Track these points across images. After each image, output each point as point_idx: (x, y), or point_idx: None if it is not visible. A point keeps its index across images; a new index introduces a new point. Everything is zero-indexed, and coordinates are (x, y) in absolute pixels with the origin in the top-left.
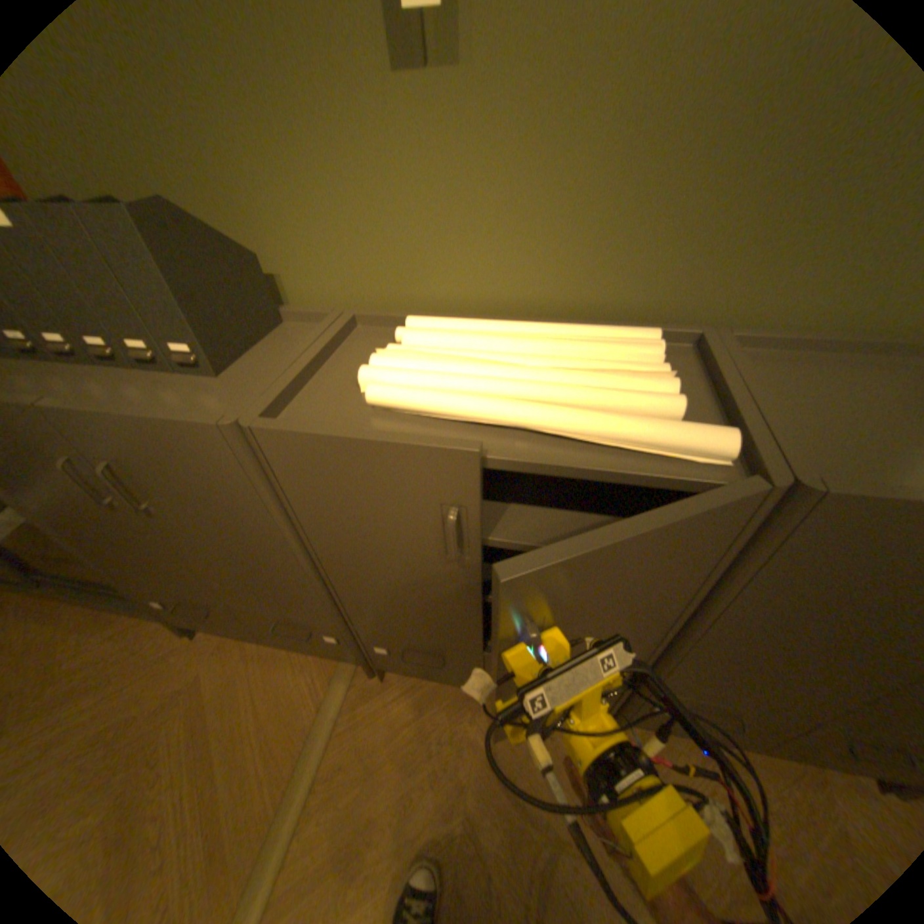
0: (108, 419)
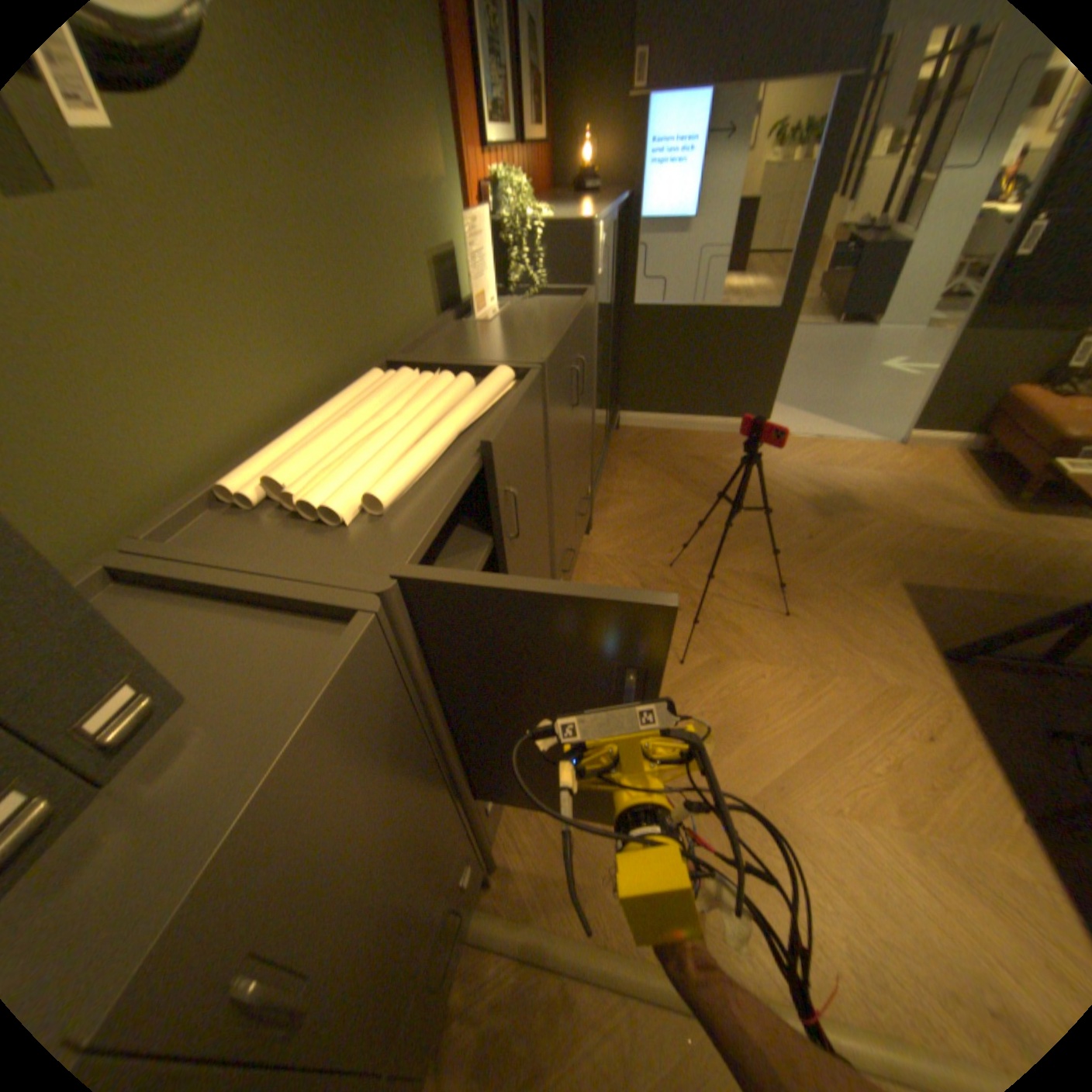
0: (252, 820)
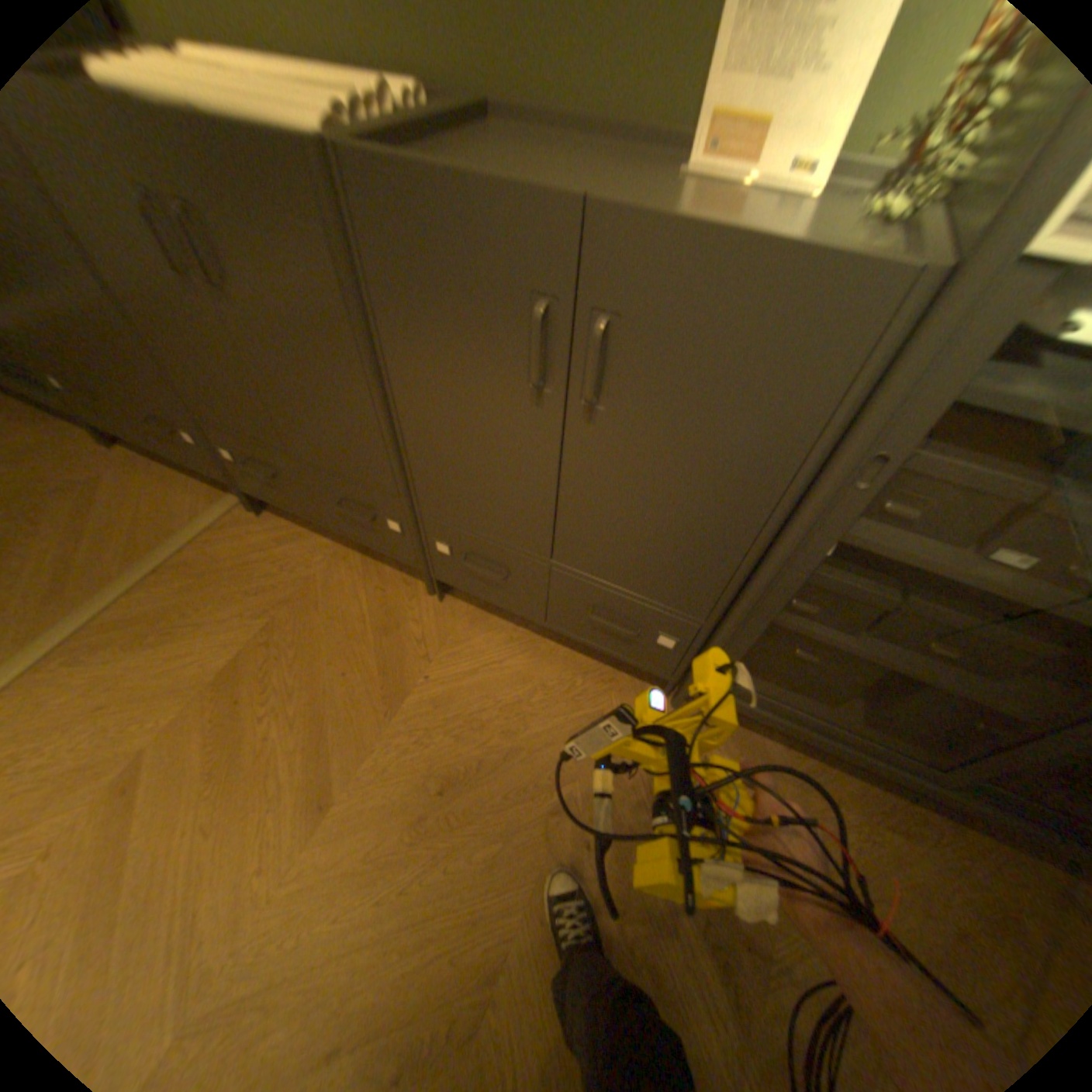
0: None
